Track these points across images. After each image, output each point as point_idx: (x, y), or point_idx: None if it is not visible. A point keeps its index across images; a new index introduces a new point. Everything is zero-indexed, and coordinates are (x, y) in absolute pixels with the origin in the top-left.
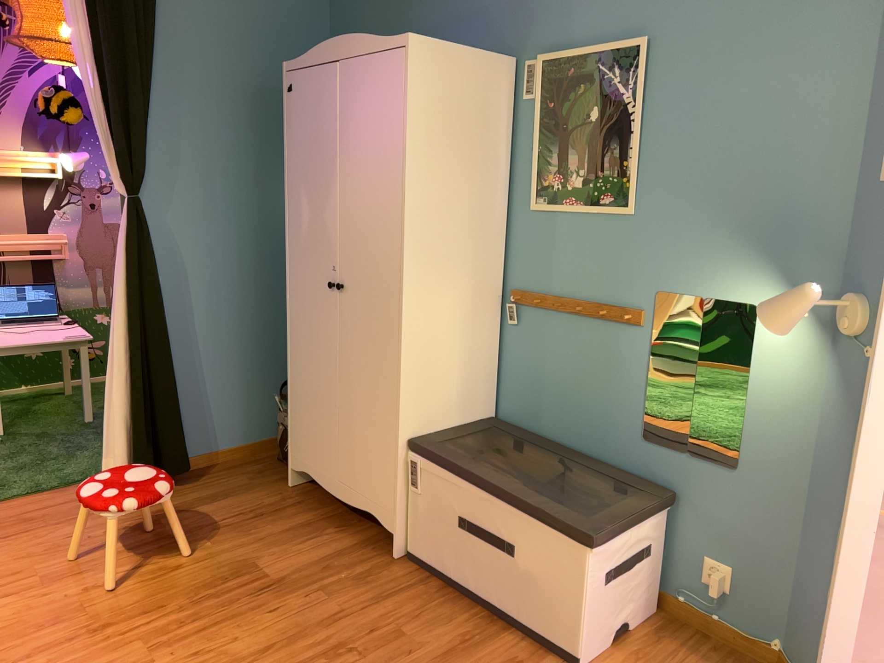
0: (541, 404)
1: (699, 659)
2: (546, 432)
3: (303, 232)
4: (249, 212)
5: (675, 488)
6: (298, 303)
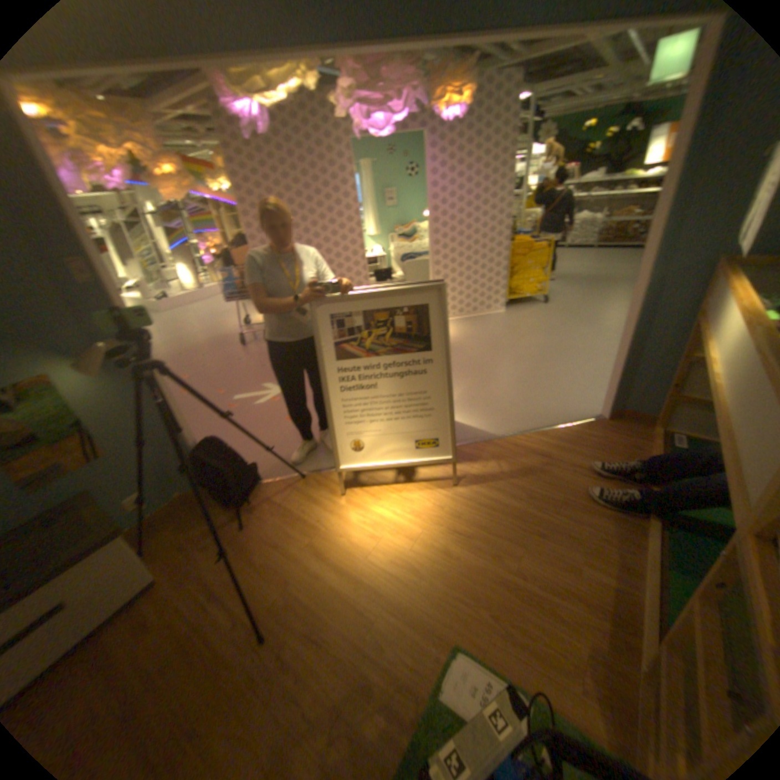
0: None
1: (169, 528)
2: None
3: None
4: None
5: (81, 492)
6: None
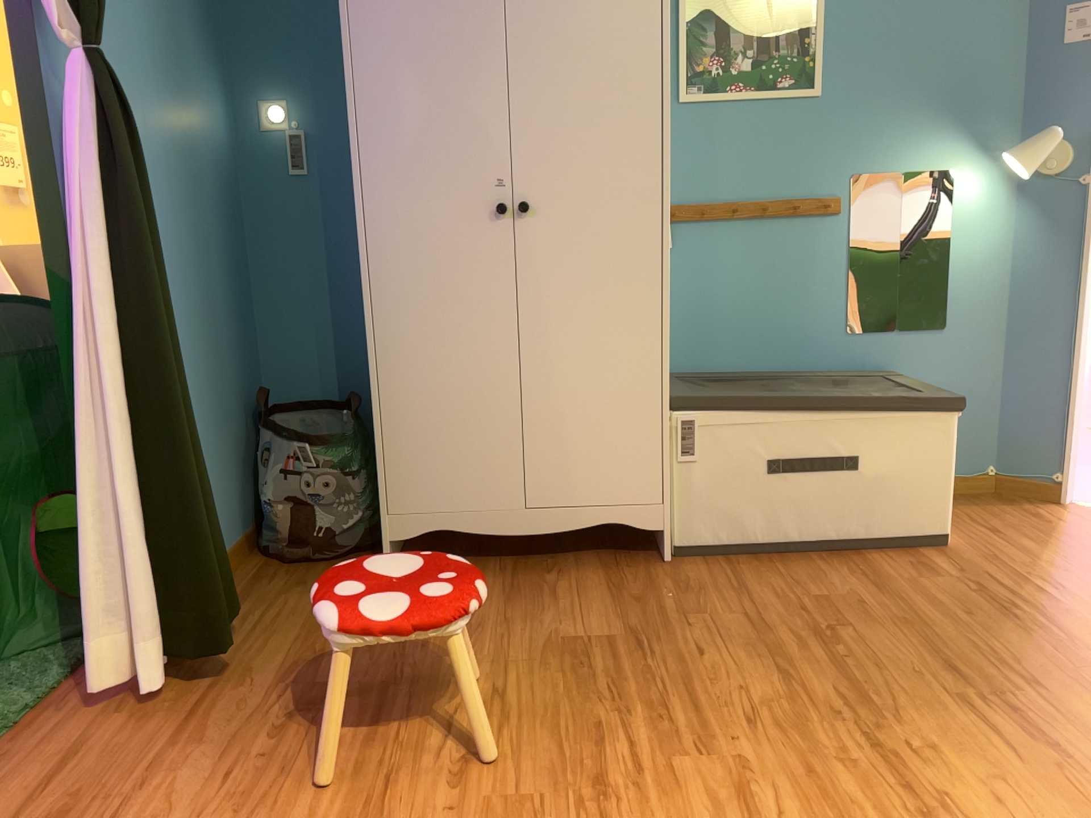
0: (712, 336)
1: (962, 507)
2: (723, 366)
3: (405, 137)
4: (174, 130)
5: (886, 370)
6: (400, 259)
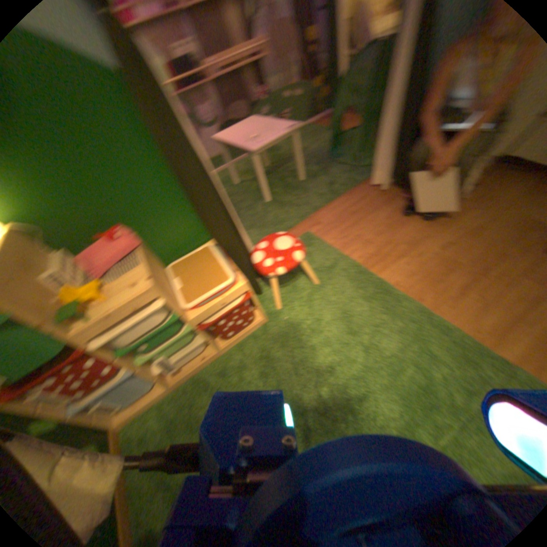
0: None
1: None
2: None
3: None
4: None
5: None
6: None
